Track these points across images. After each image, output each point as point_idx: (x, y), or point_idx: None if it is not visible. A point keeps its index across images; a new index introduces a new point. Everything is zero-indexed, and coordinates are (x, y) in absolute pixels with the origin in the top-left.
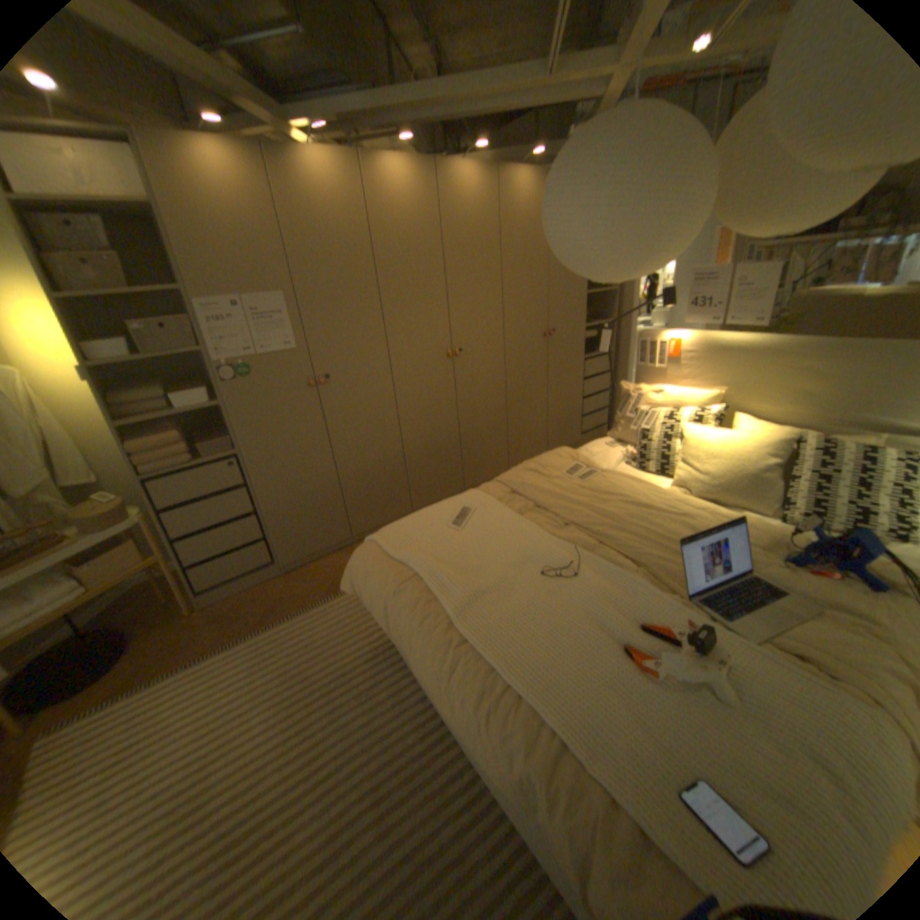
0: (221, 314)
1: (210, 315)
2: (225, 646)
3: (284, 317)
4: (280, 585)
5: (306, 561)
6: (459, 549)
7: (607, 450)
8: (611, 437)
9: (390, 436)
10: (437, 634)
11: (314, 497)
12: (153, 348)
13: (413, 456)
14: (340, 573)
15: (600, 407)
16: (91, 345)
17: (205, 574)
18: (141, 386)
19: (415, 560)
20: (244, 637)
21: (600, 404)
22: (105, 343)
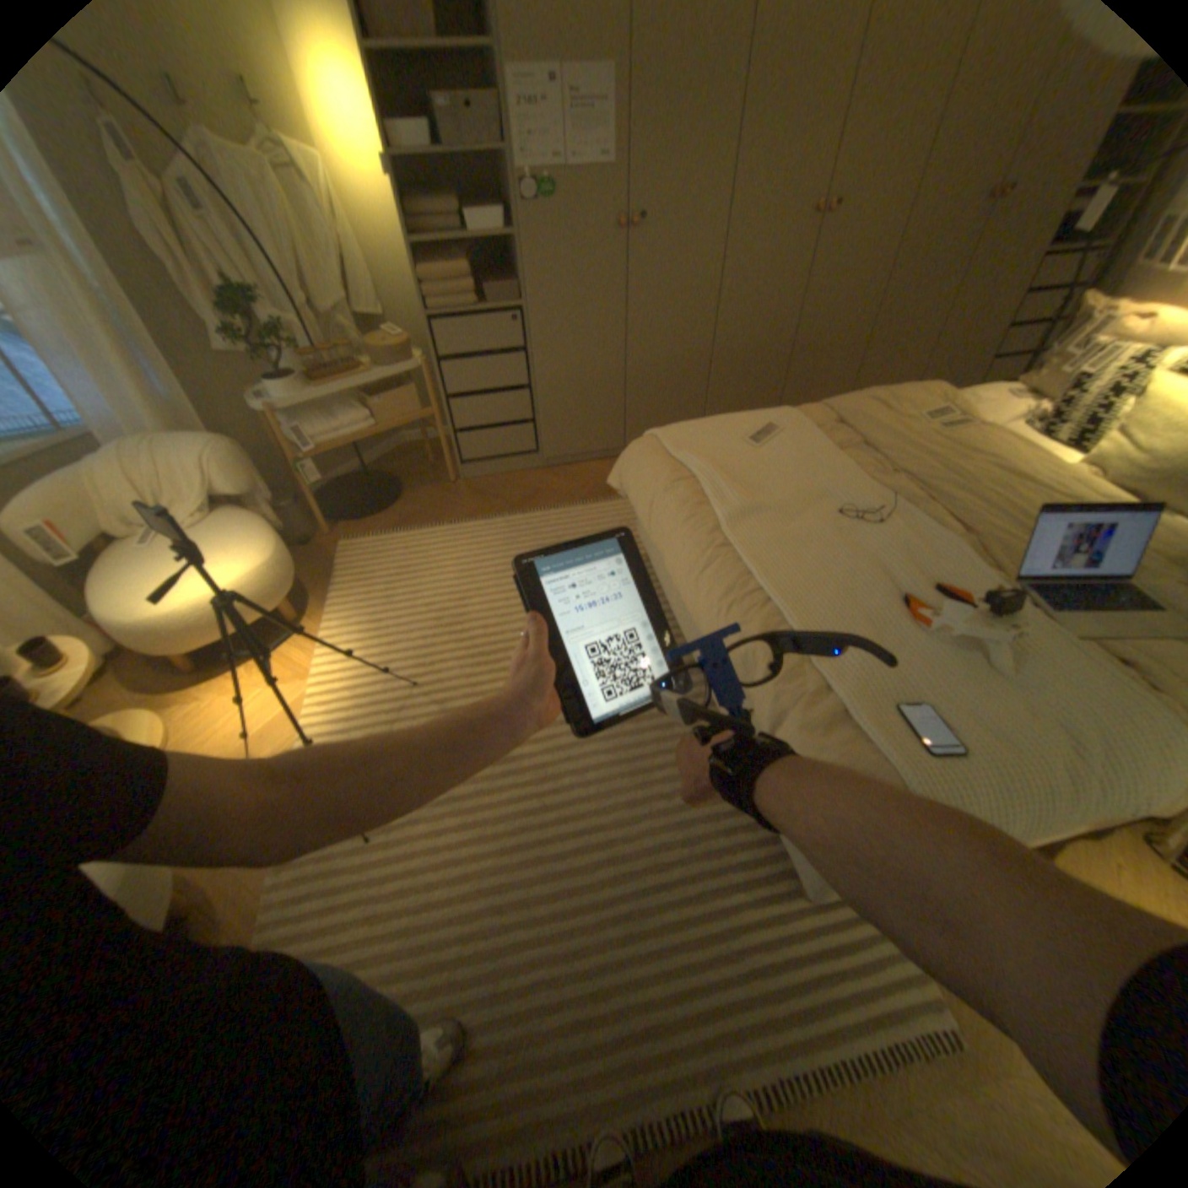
0: (533, 95)
1: (520, 96)
2: (484, 517)
3: (608, 110)
4: (540, 477)
5: (570, 461)
6: (748, 465)
7: (1005, 400)
8: (1021, 384)
9: (700, 324)
10: (699, 533)
11: (592, 385)
12: (454, 140)
13: (721, 360)
14: (603, 482)
15: (1032, 348)
16: (394, 127)
17: (473, 443)
18: (435, 195)
19: (695, 464)
20: (501, 514)
21: (1036, 342)
22: (407, 126)
